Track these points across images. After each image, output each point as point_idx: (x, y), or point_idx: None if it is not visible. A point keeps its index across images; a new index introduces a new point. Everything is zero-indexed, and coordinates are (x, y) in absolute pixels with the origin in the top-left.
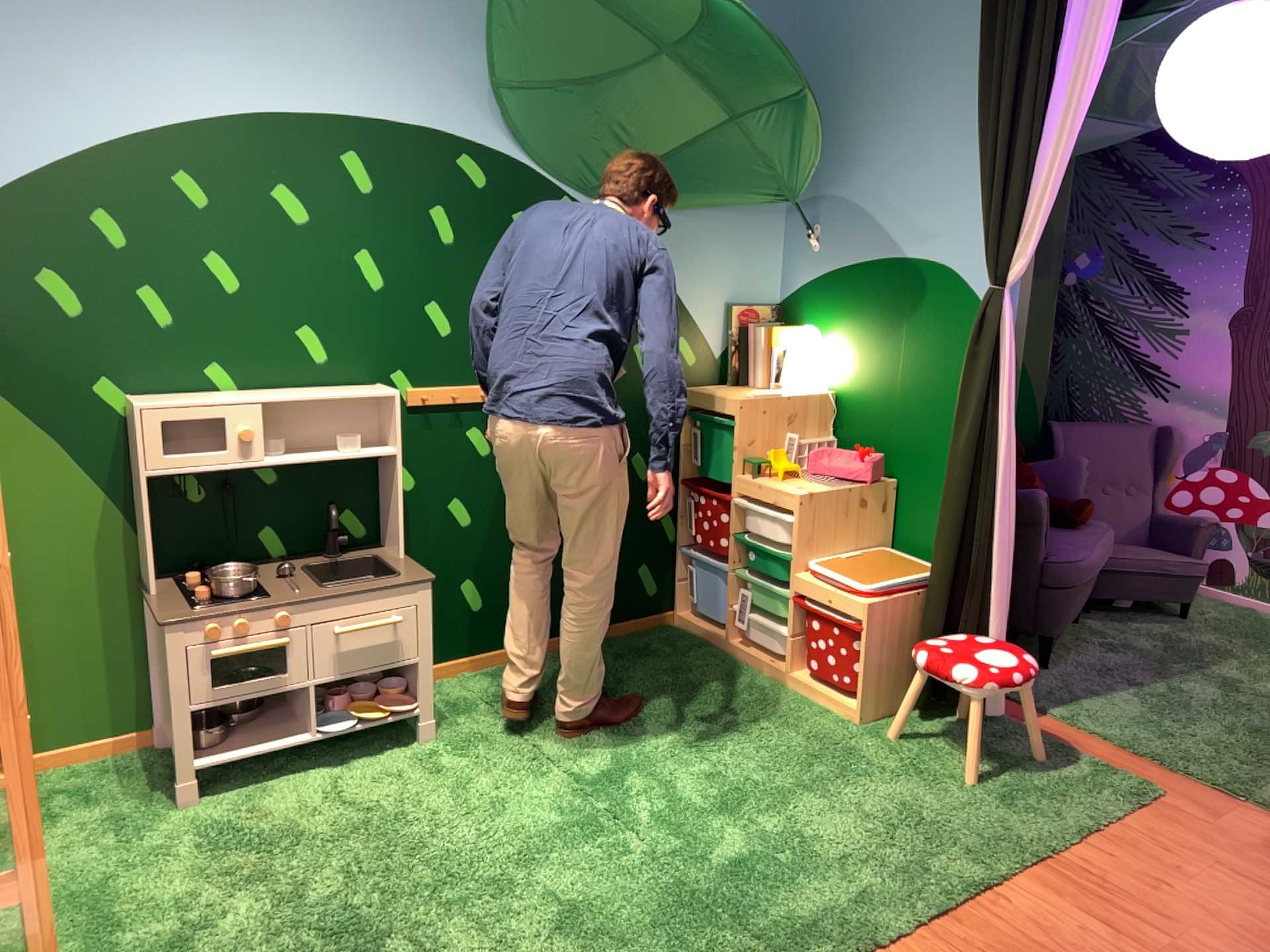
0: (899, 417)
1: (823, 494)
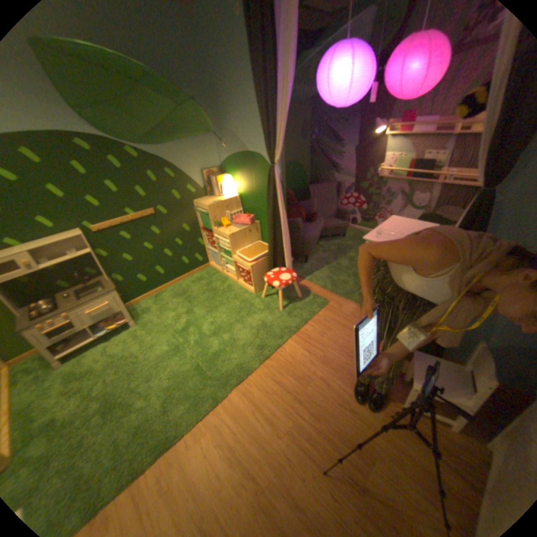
0: (256, 203)
1: (235, 233)
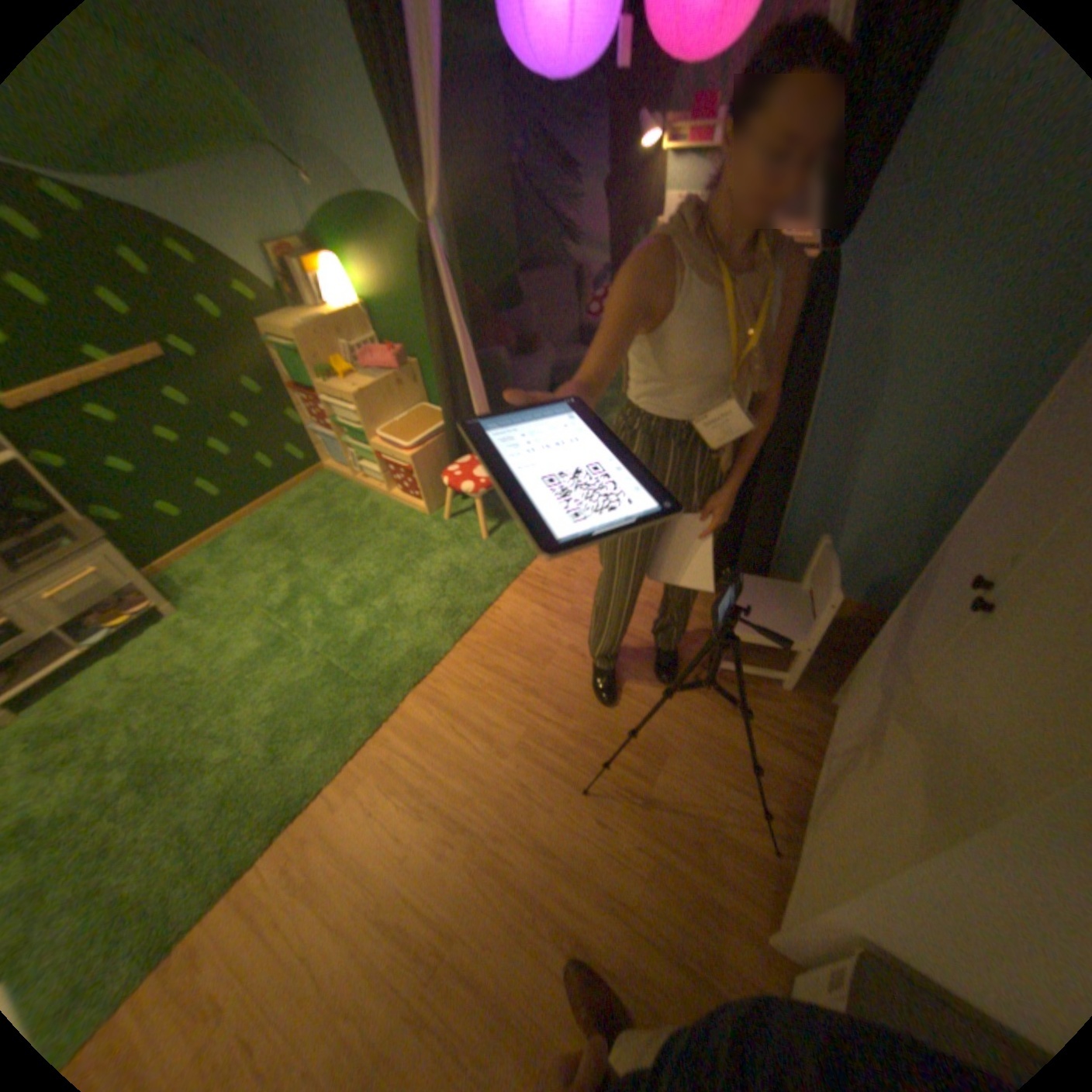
0: (403, 318)
1: (366, 389)
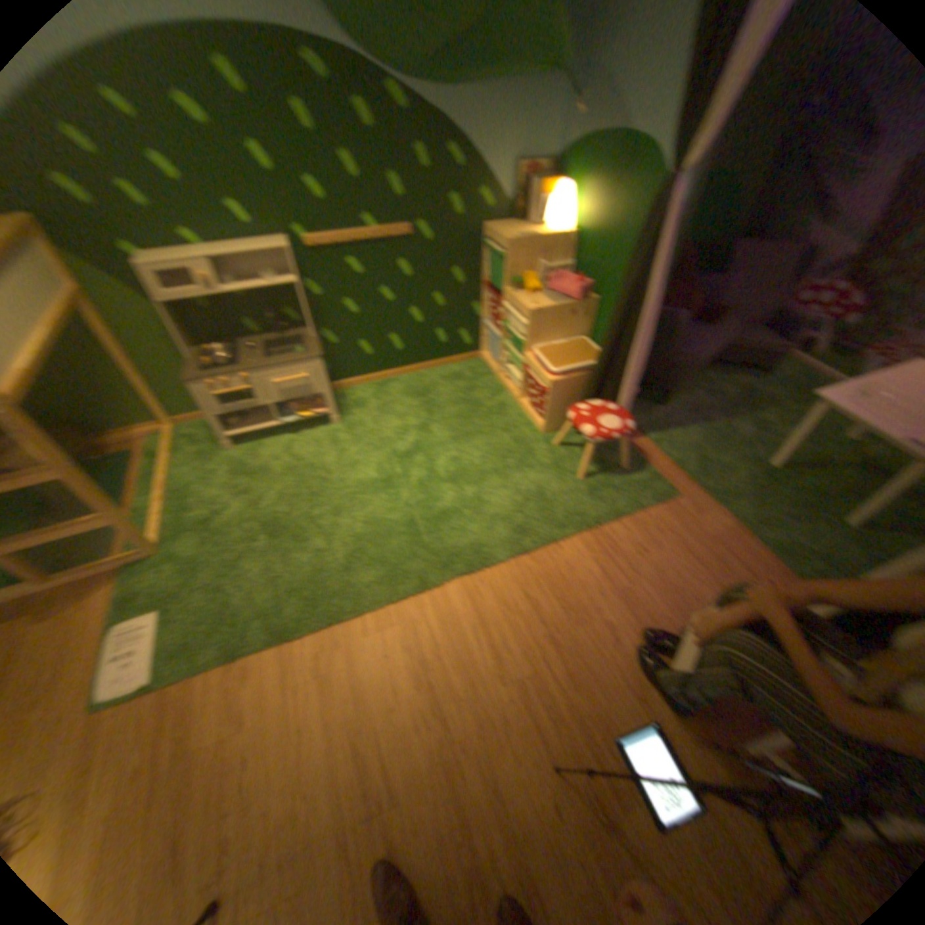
0: (608, 258)
1: (545, 311)
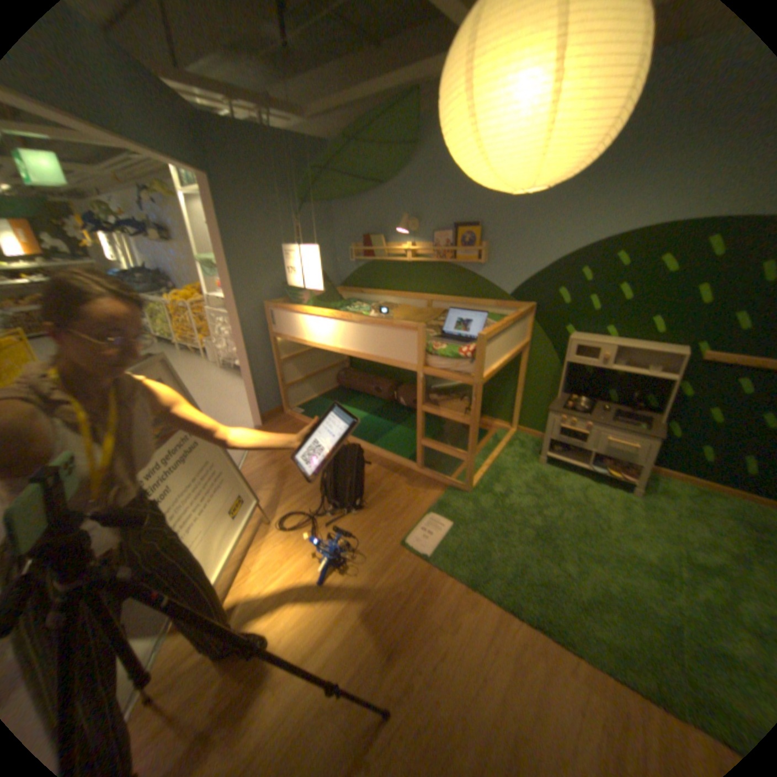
0: None
1: None
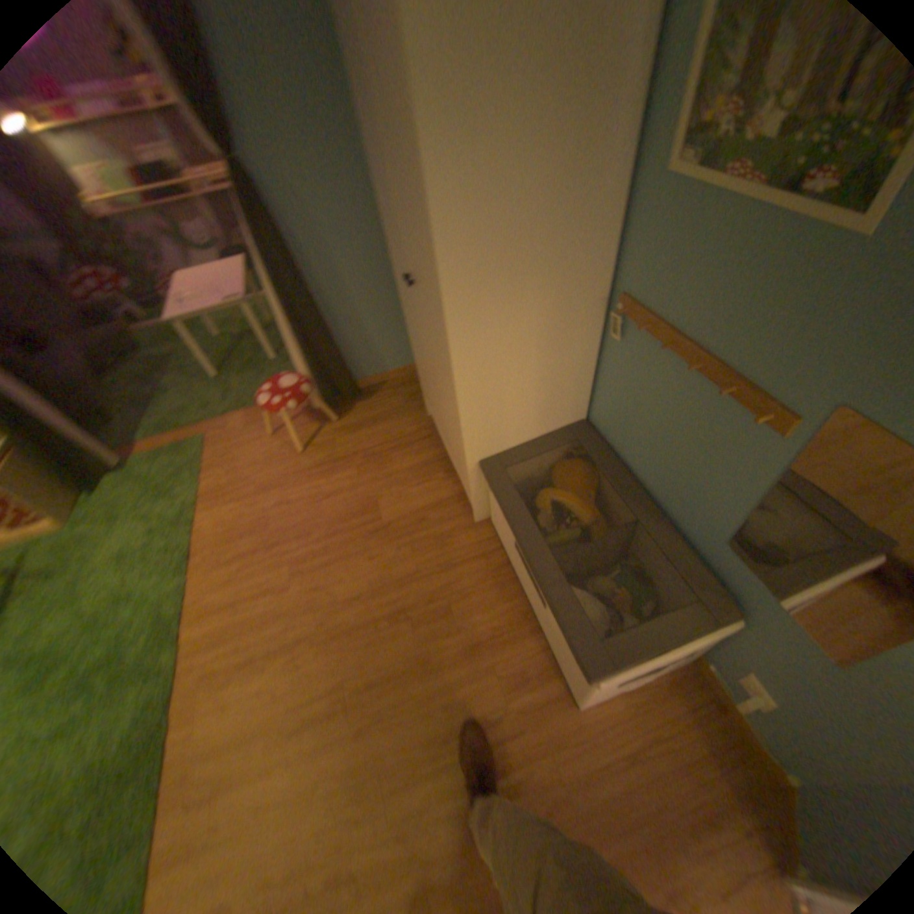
0: None
1: None
